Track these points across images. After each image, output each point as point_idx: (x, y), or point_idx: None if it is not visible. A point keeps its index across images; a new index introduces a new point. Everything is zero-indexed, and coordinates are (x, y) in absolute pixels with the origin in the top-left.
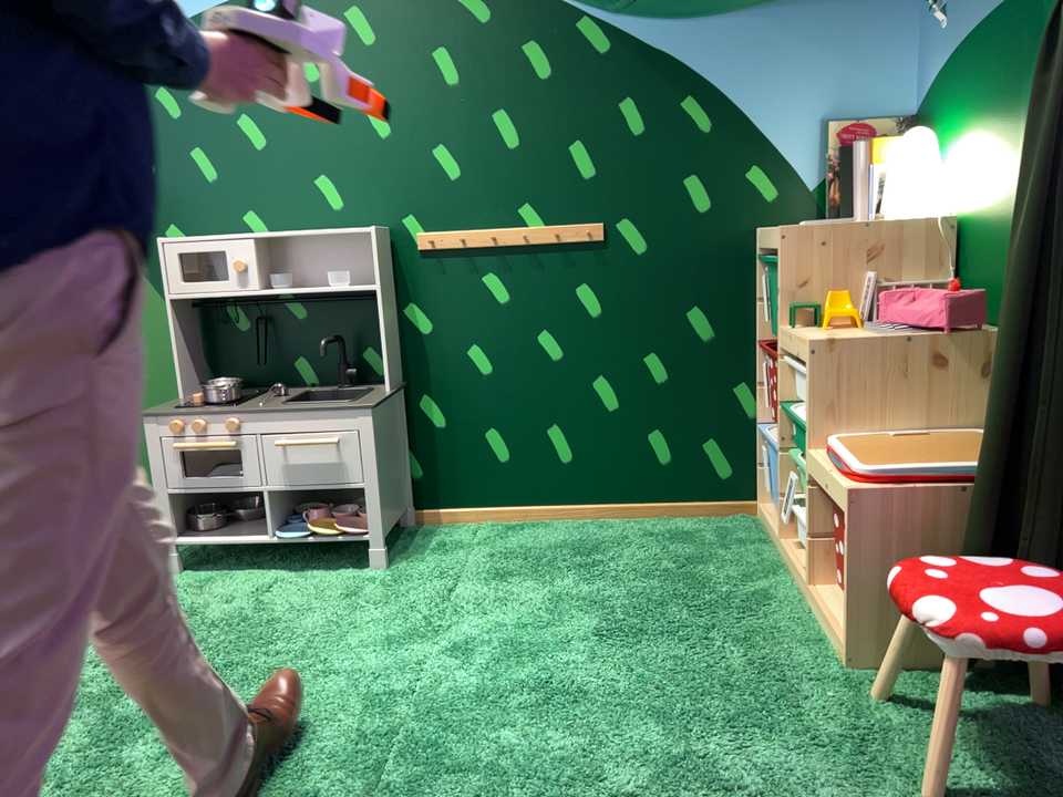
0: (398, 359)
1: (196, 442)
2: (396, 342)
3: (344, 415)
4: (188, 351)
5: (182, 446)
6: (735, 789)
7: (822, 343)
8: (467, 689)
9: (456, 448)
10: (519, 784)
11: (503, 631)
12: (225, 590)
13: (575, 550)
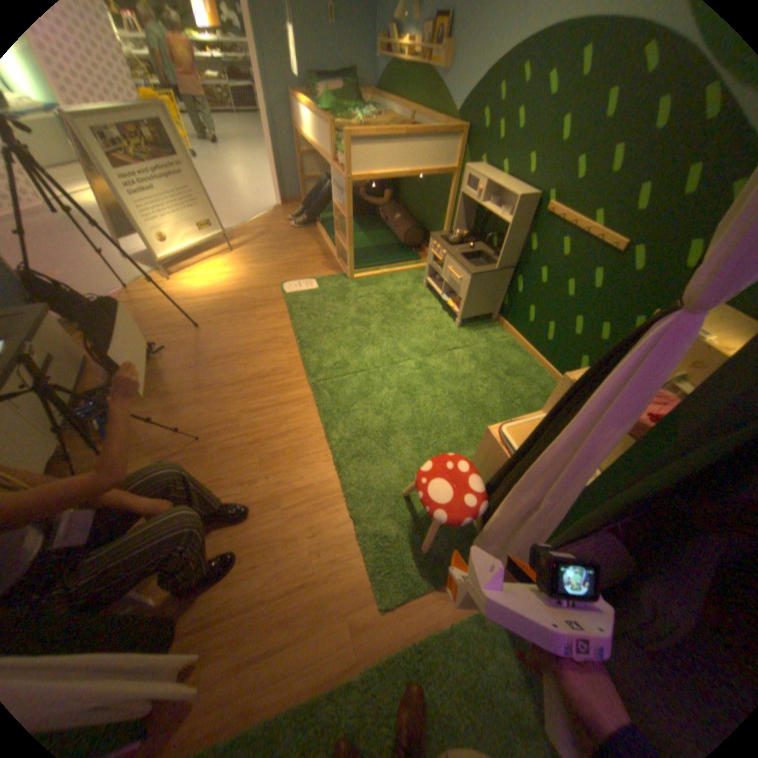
0: (518, 256)
1: (434, 254)
2: (521, 249)
3: (464, 272)
4: (470, 213)
5: (430, 252)
6: (386, 444)
7: (565, 380)
8: (401, 374)
9: (518, 305)
10: (368, 398)
11: (436, 371)
12: (422, 302)
13: (508, 371)
